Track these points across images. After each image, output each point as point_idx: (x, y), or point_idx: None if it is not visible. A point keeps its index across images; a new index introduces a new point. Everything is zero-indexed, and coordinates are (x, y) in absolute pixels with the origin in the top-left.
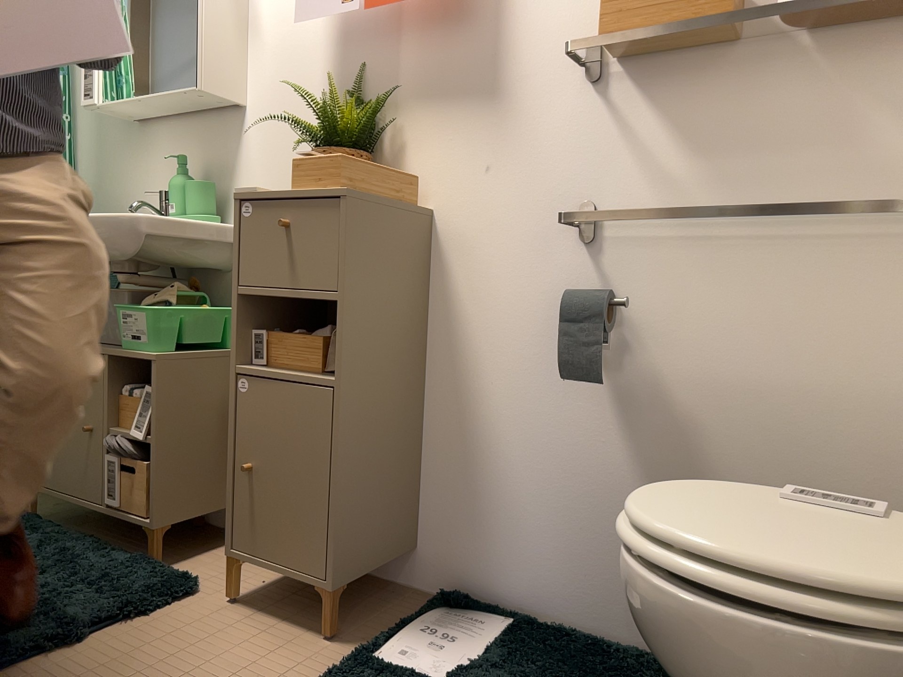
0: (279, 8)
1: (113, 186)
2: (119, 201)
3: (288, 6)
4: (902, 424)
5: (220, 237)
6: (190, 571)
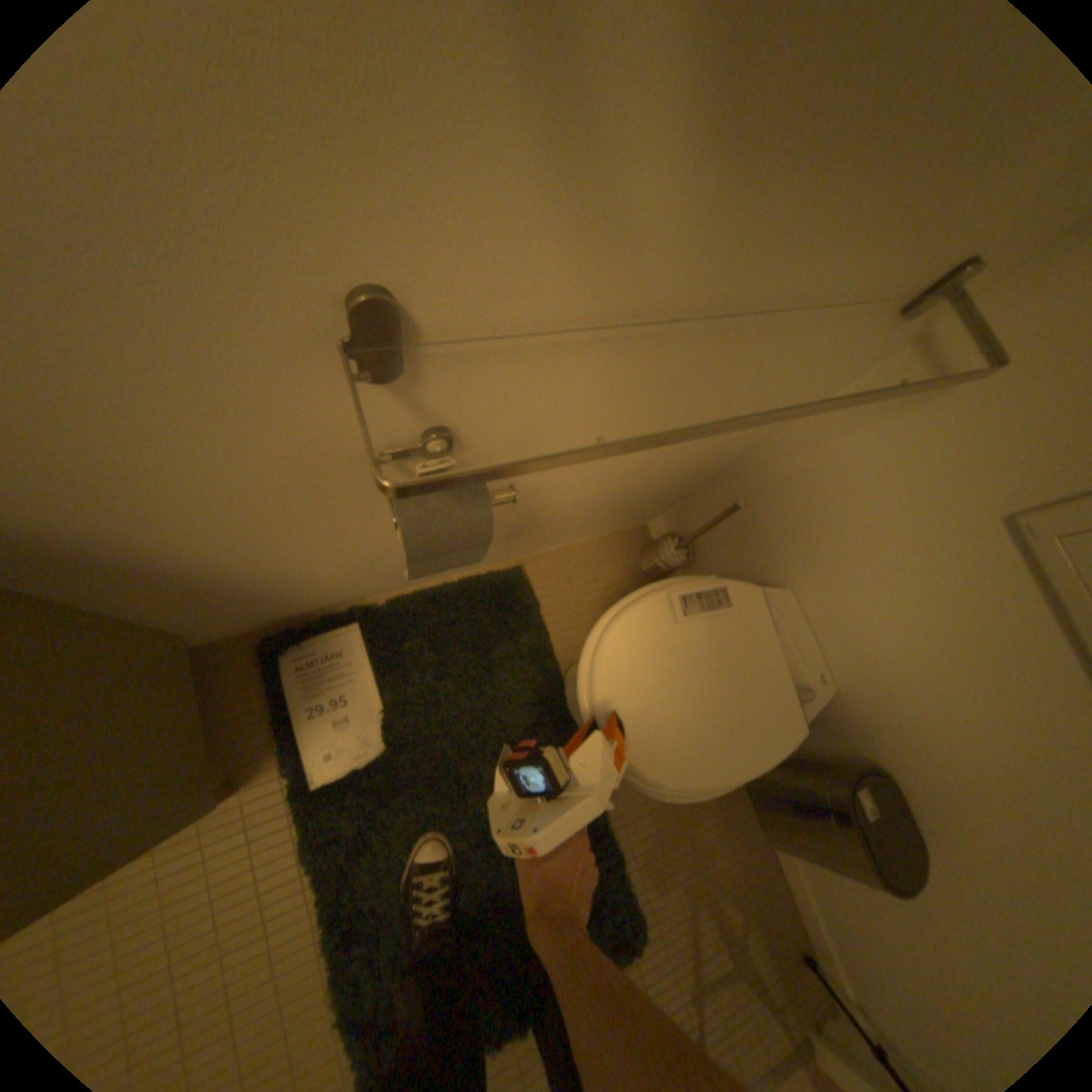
0: None
1: None
2: None
3: None
4: (717, 440)
5: None
6: None
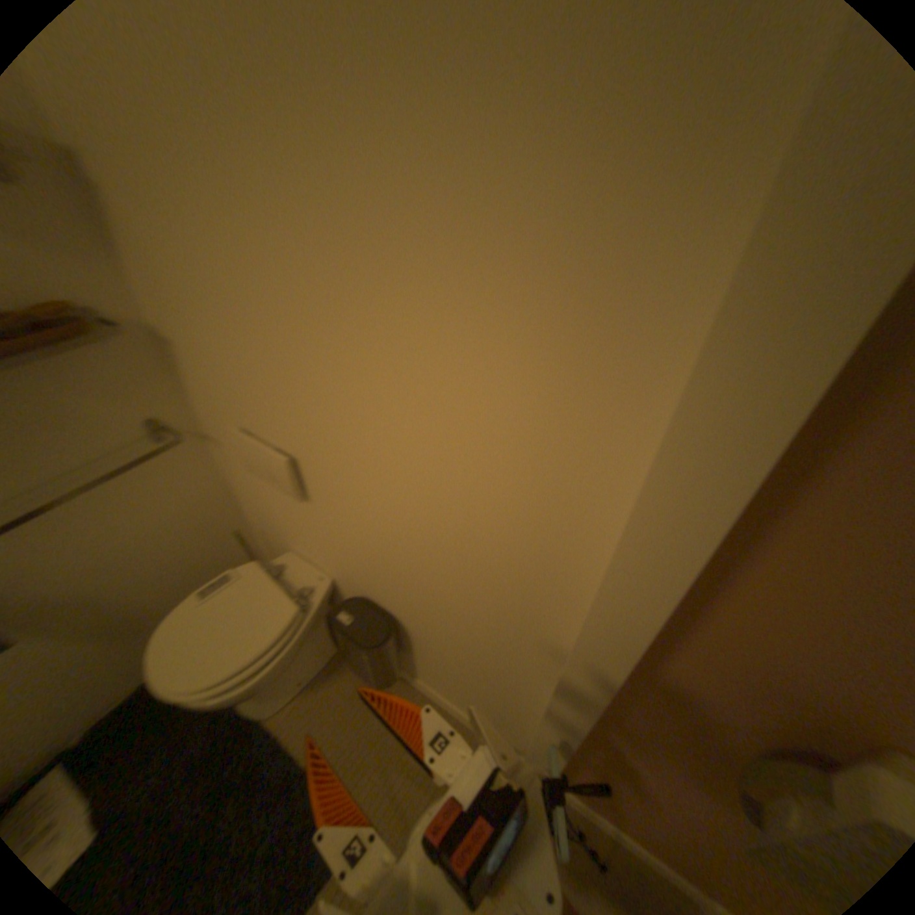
0: None
1: None
2: None
3: None
4: (182, 520)
5: None
6: None
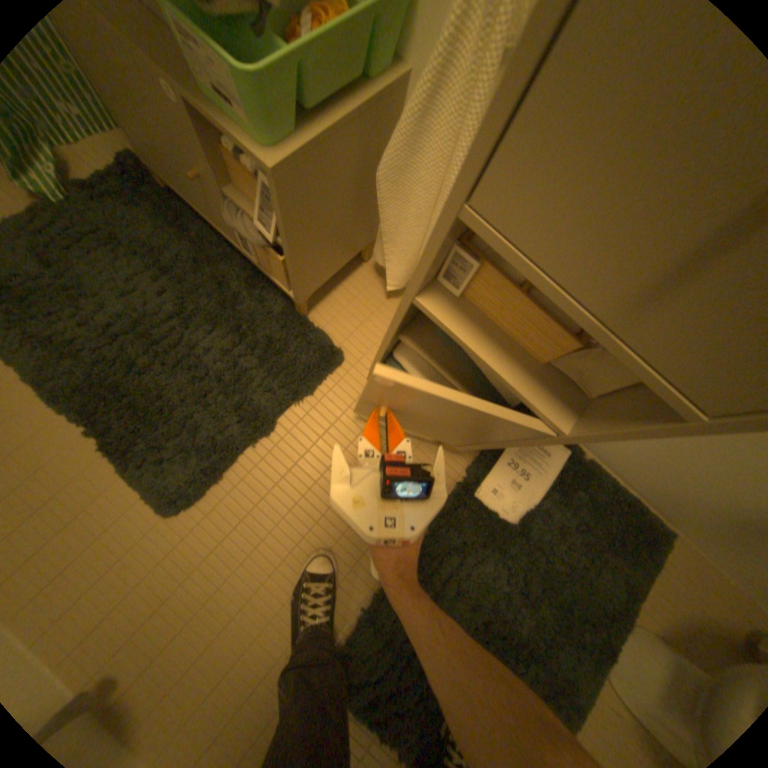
0: None
1: None
2: None
3: None
4: None
5: None
6: (333, 322)
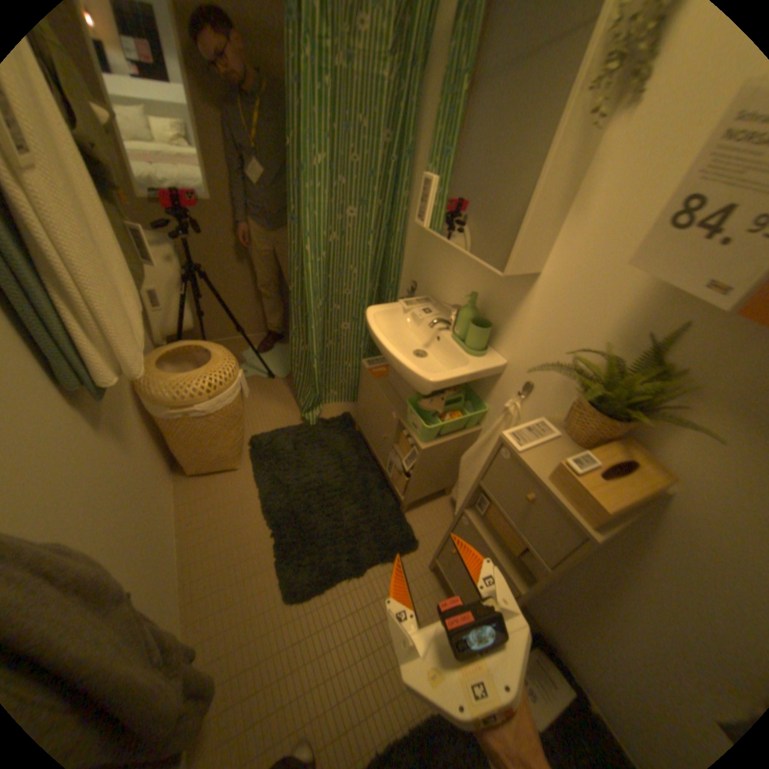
0: (621, 193)
1: (425, 260)
2: (427, 273)
3: (635, 196)
4: None
5: (483, 377)
6: (418, 524)
